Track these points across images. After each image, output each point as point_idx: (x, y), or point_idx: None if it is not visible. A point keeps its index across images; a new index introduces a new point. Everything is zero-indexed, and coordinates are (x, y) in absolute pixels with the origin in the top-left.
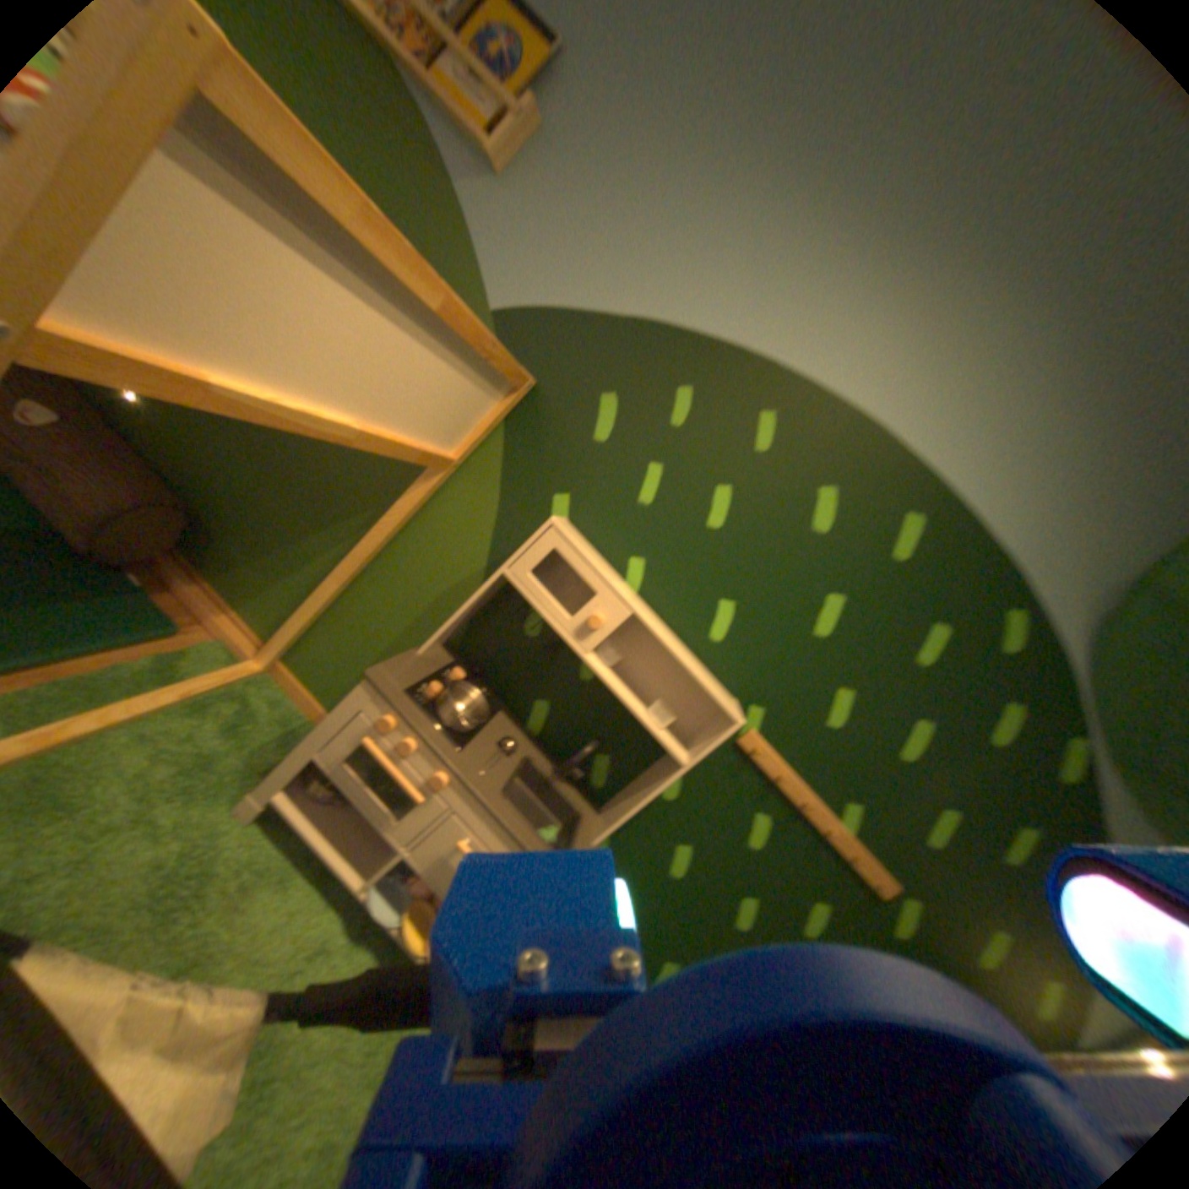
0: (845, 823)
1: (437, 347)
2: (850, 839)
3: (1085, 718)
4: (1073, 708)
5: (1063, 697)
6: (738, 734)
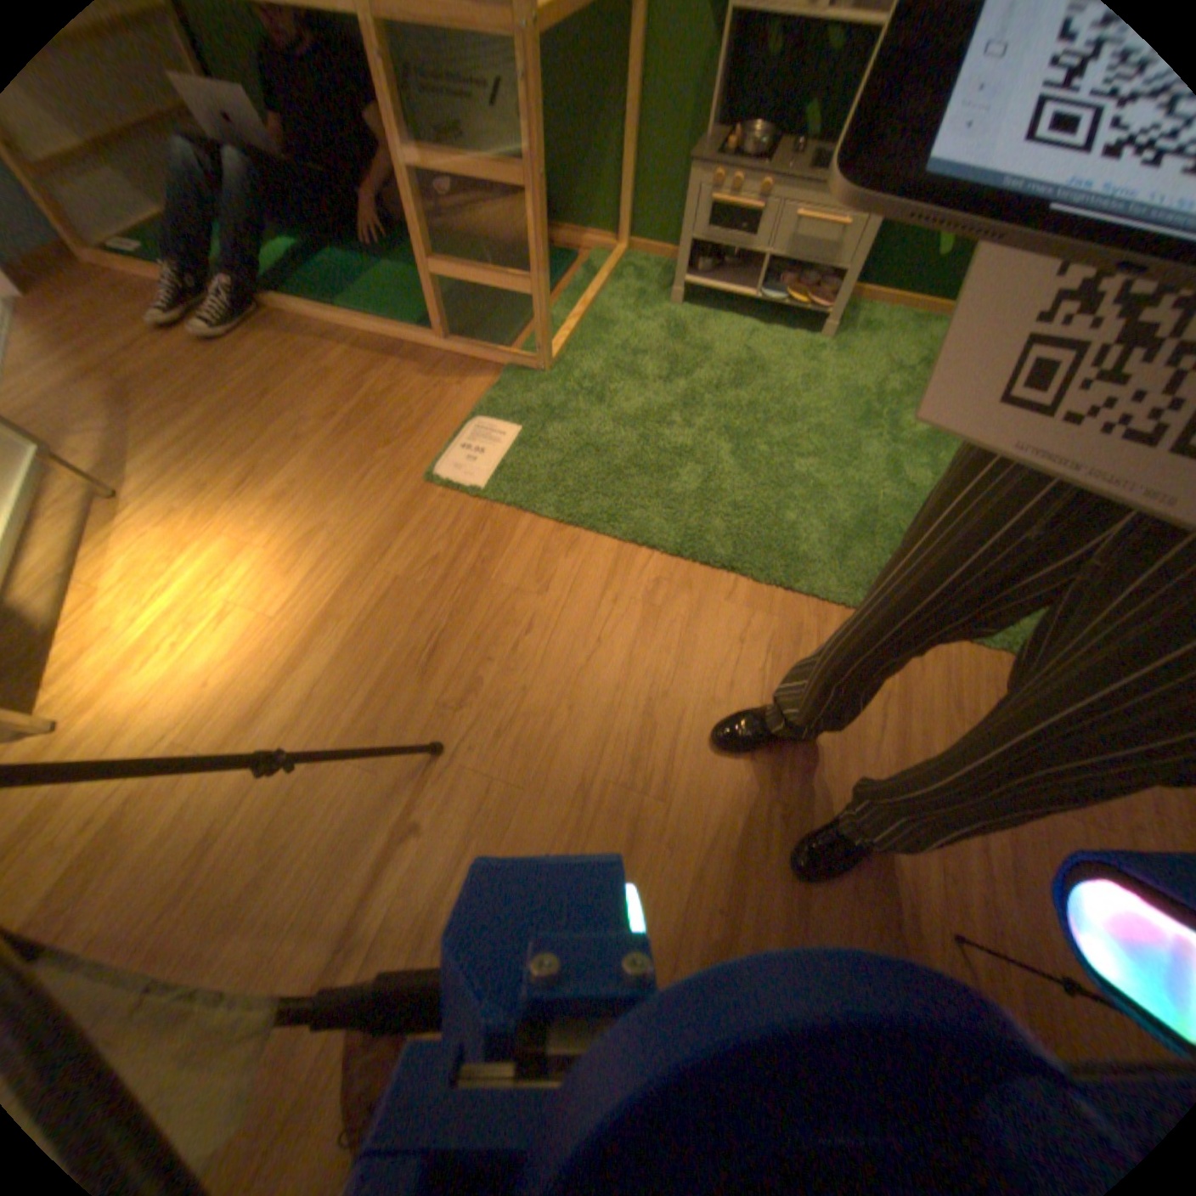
0: None
1: None
2: None
3: None
4: None
5: None
6: None
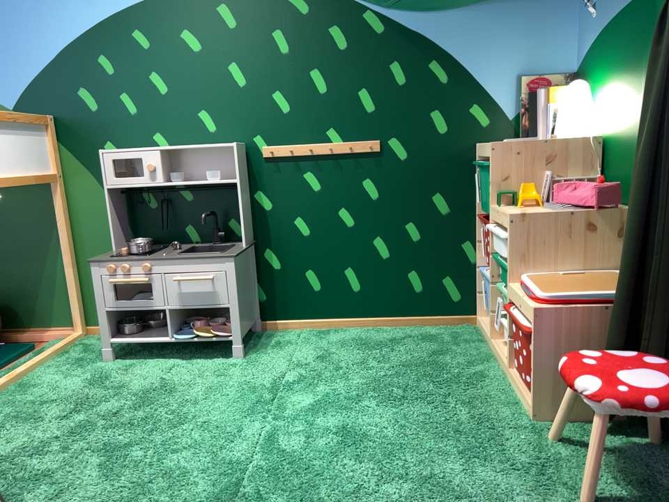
0: (334, 140)
1: (5, 141)
2: (341, 143)
3: (359, 3)
4: (351, 4)
5: (343, 5)
6: (262, 154)
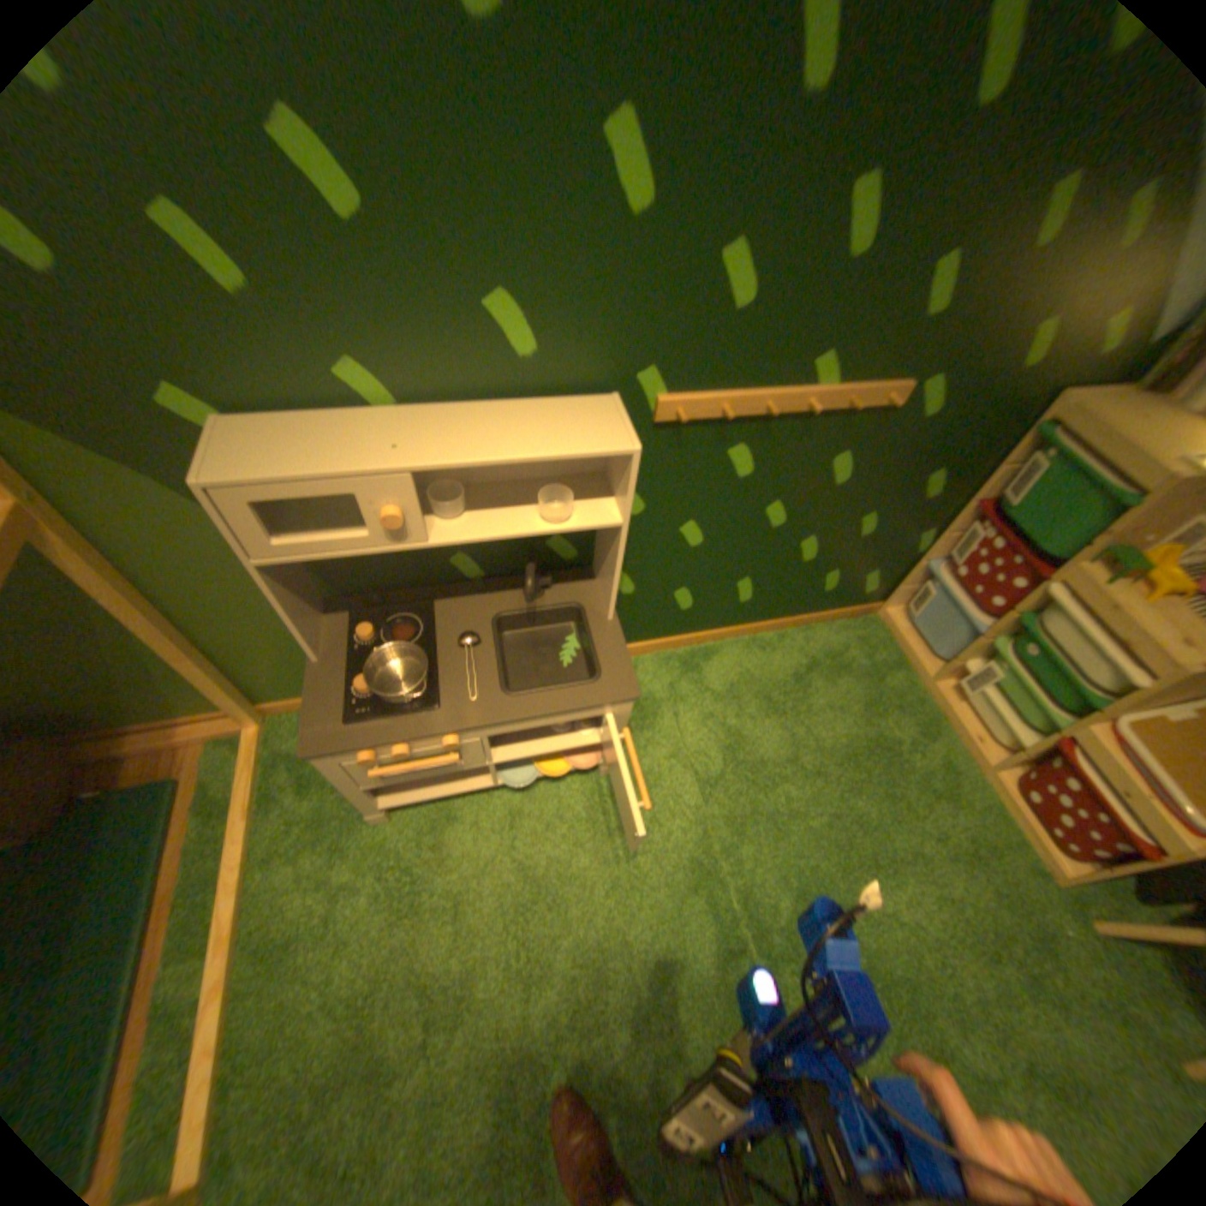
0: (827, 384)
1: None
2: (841, 394)
3: None
4: None
5: None
6: (654, 416)
